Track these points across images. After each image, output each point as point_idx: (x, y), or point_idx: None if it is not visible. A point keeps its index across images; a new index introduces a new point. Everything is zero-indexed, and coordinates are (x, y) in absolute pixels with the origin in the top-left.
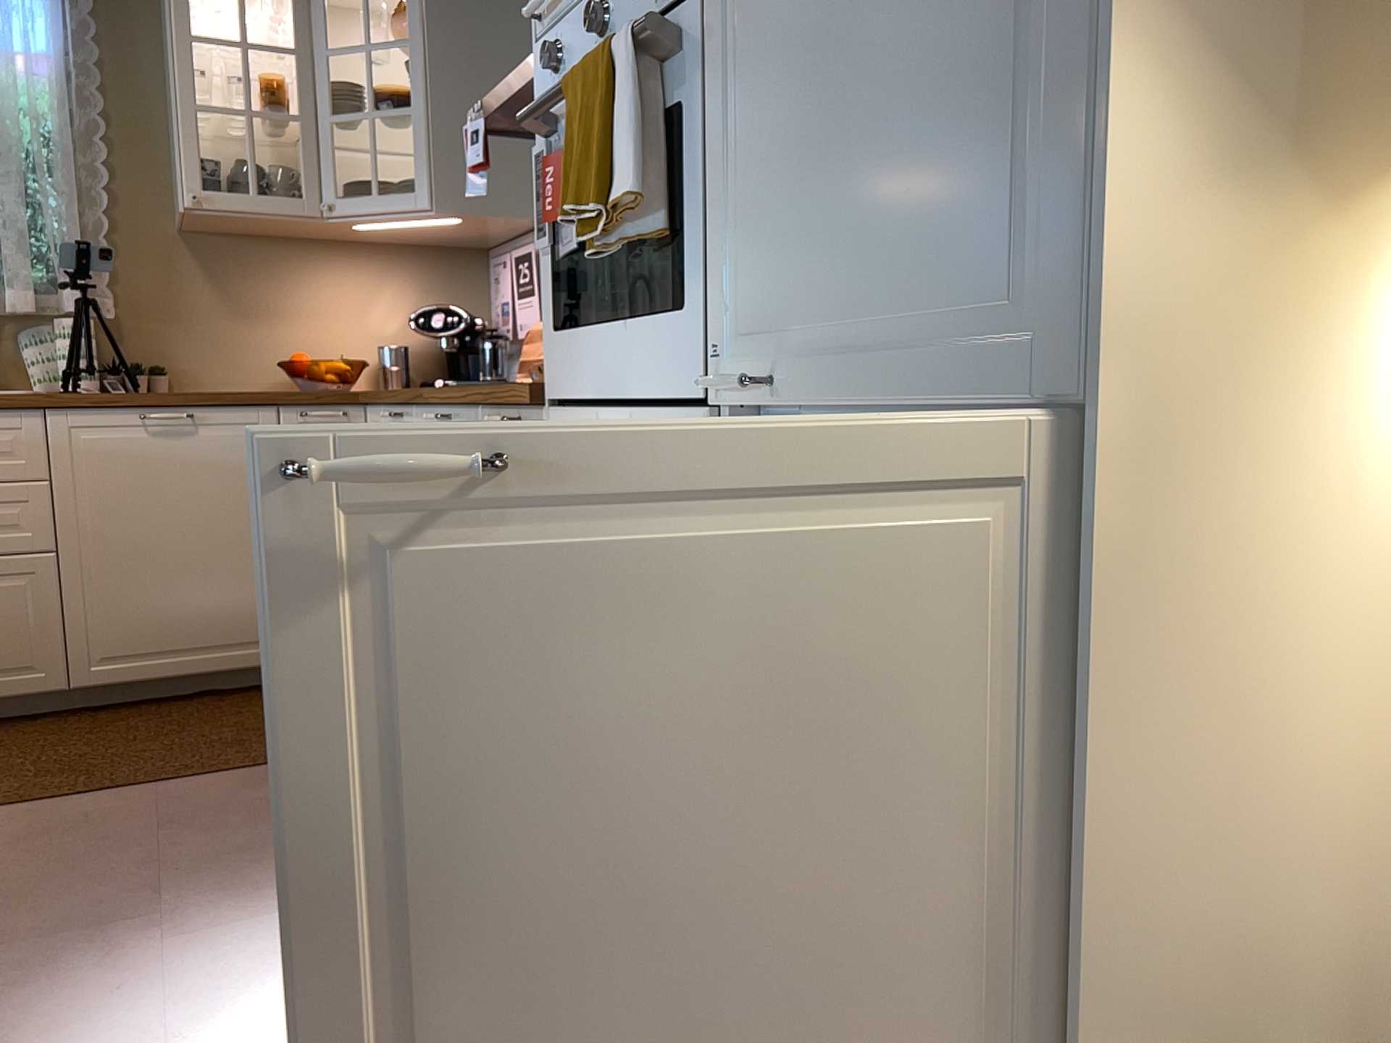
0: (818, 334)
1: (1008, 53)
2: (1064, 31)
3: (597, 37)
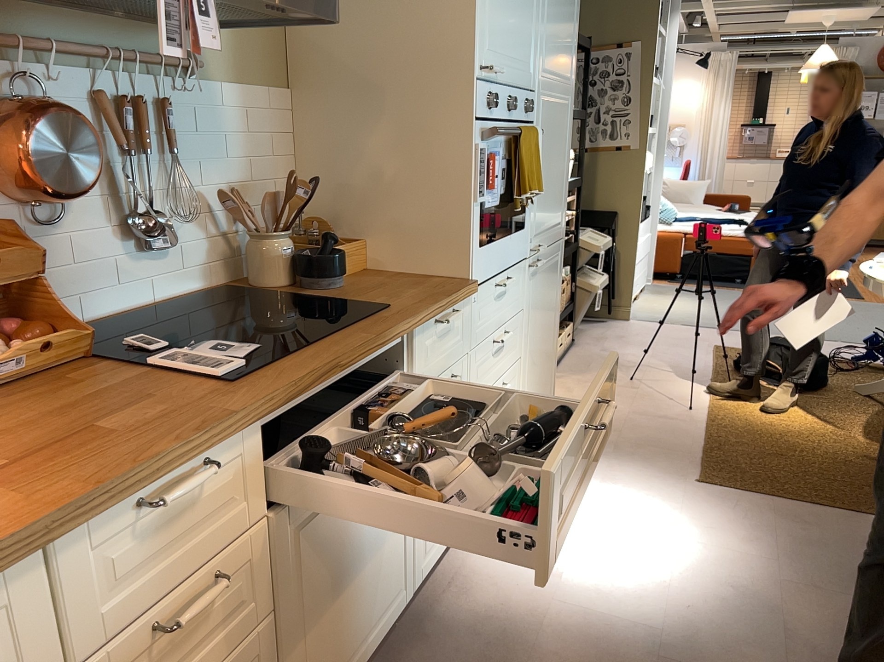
0: (544, 231)
1: (562, 177)
2: (565, 176)
3: (506, 110)
